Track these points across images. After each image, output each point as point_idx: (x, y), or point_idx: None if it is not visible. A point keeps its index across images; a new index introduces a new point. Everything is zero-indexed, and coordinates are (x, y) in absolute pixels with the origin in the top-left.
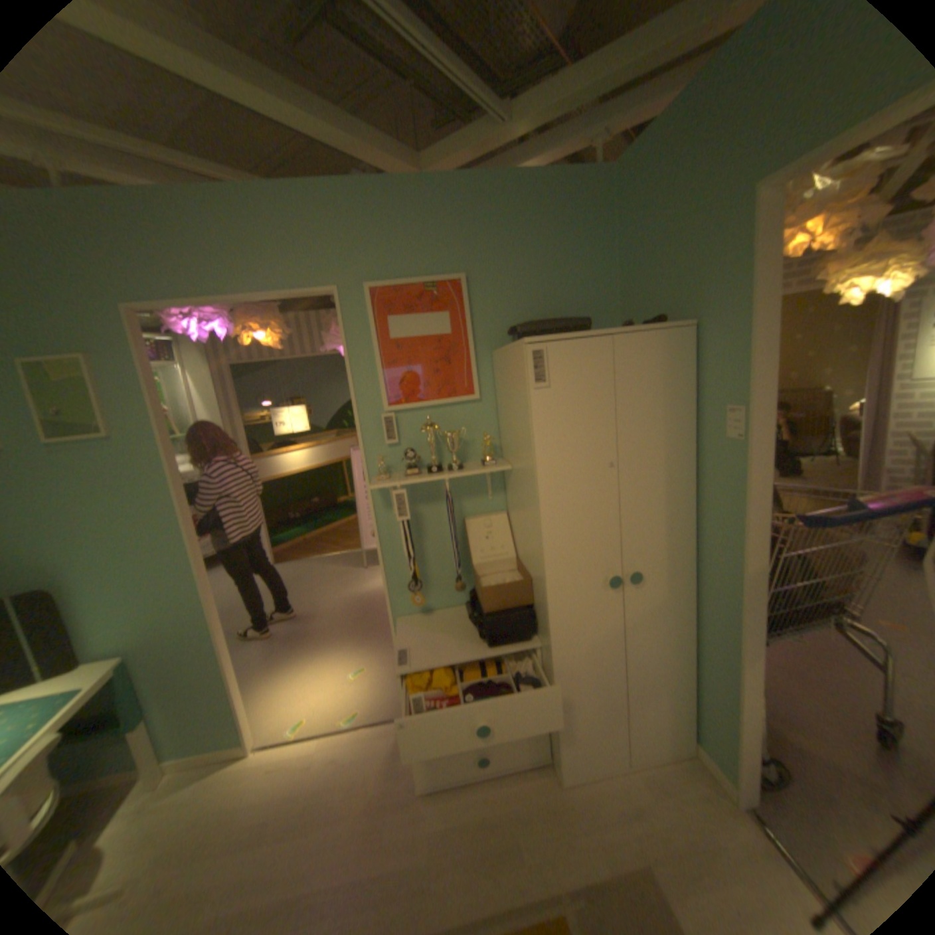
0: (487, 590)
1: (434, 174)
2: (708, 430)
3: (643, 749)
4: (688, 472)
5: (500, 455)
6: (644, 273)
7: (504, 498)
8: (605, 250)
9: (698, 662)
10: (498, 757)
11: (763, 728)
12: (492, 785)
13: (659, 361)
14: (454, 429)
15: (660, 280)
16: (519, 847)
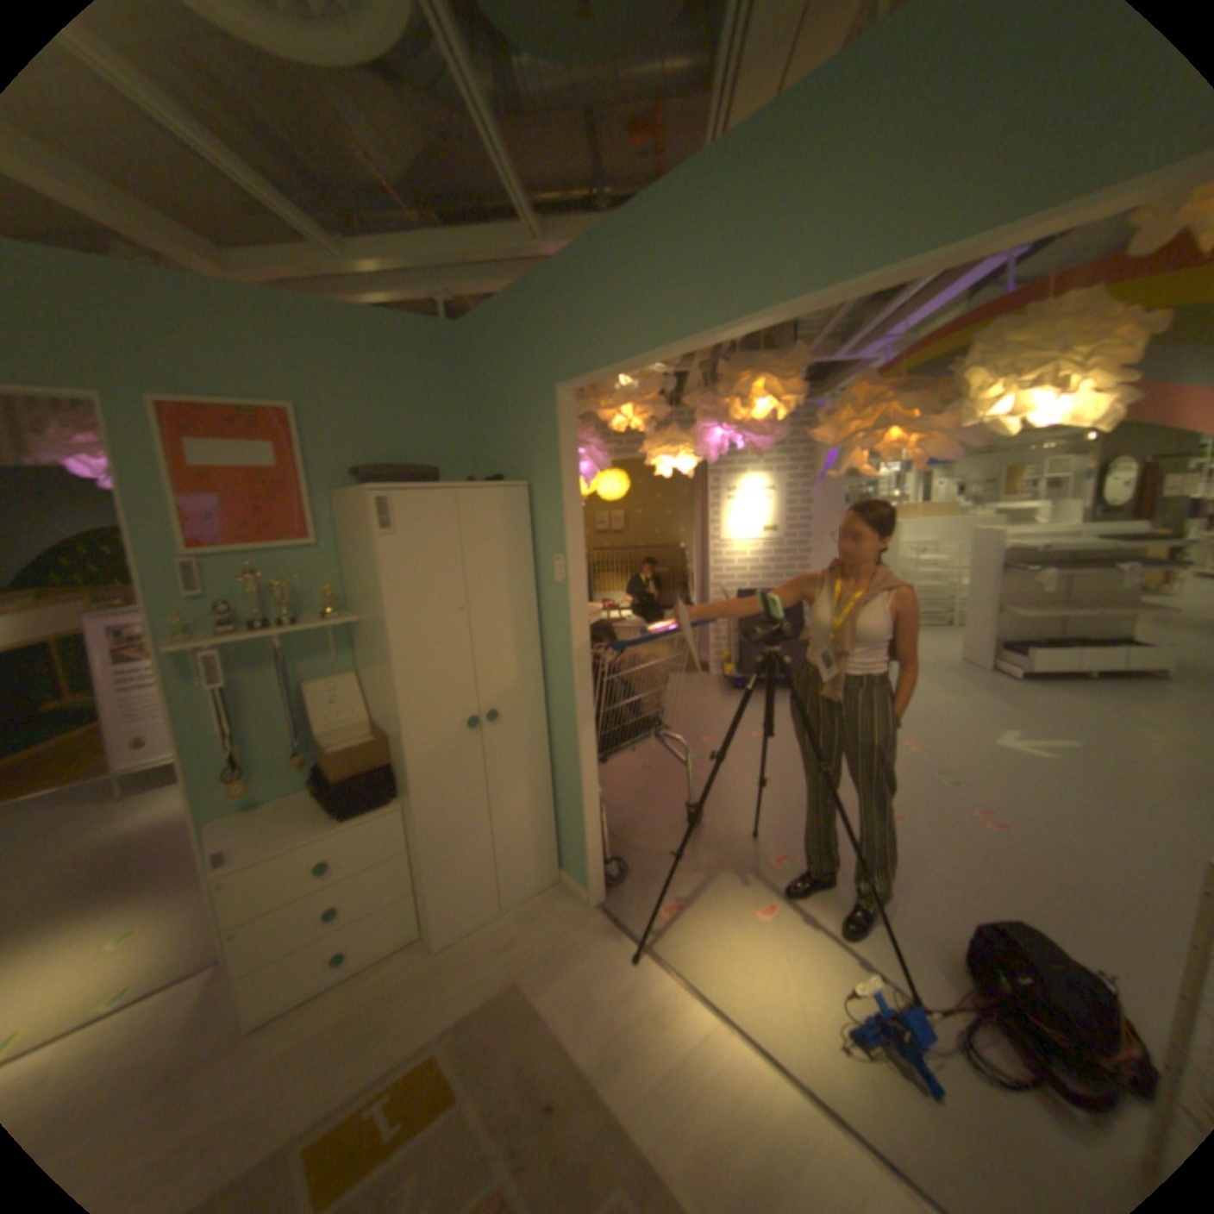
0: (335, 755)
1: (251, 288)
2: (544, 577)
3: (510, 888)
4: (532, 615)
5: (346, 607)
6: (489, 433)
7: (353, 656)
8: (454, 403)
9: (554, 789)
10: (356, 948)
11: (601, 828)
12: (349, 983)
13: (500, 516)
14: (286, 578)
15: (502, 442)
16: (383, 1024)
